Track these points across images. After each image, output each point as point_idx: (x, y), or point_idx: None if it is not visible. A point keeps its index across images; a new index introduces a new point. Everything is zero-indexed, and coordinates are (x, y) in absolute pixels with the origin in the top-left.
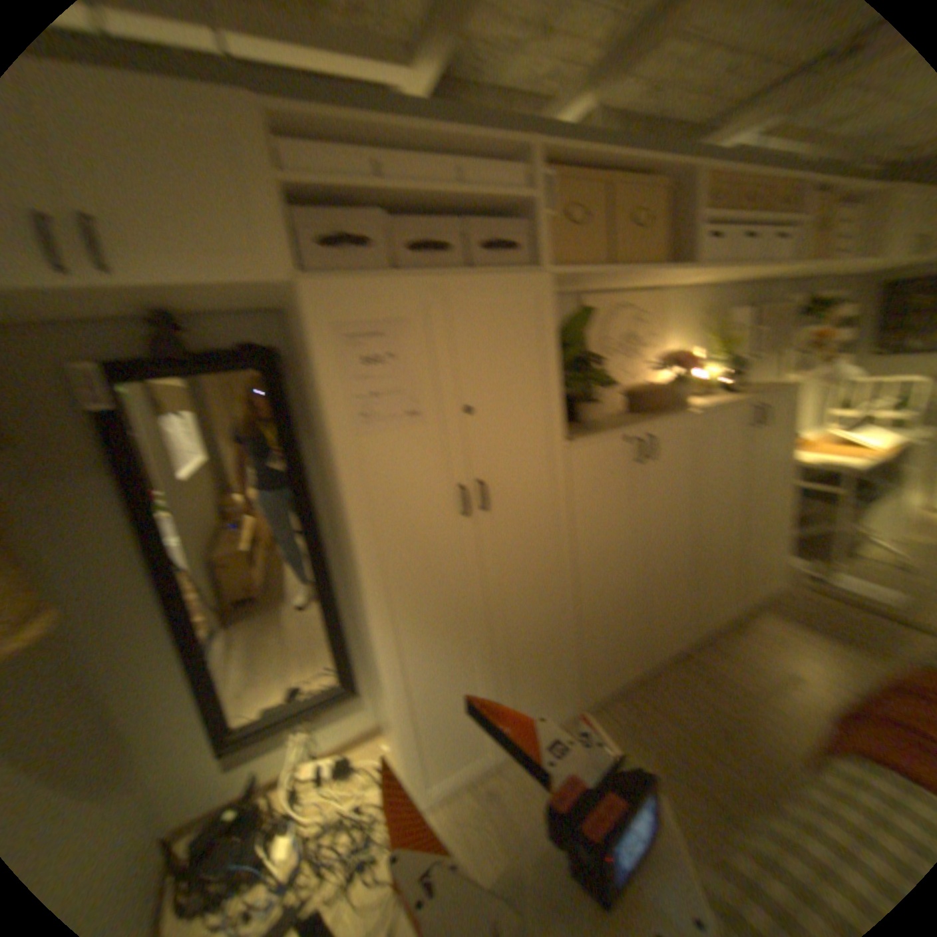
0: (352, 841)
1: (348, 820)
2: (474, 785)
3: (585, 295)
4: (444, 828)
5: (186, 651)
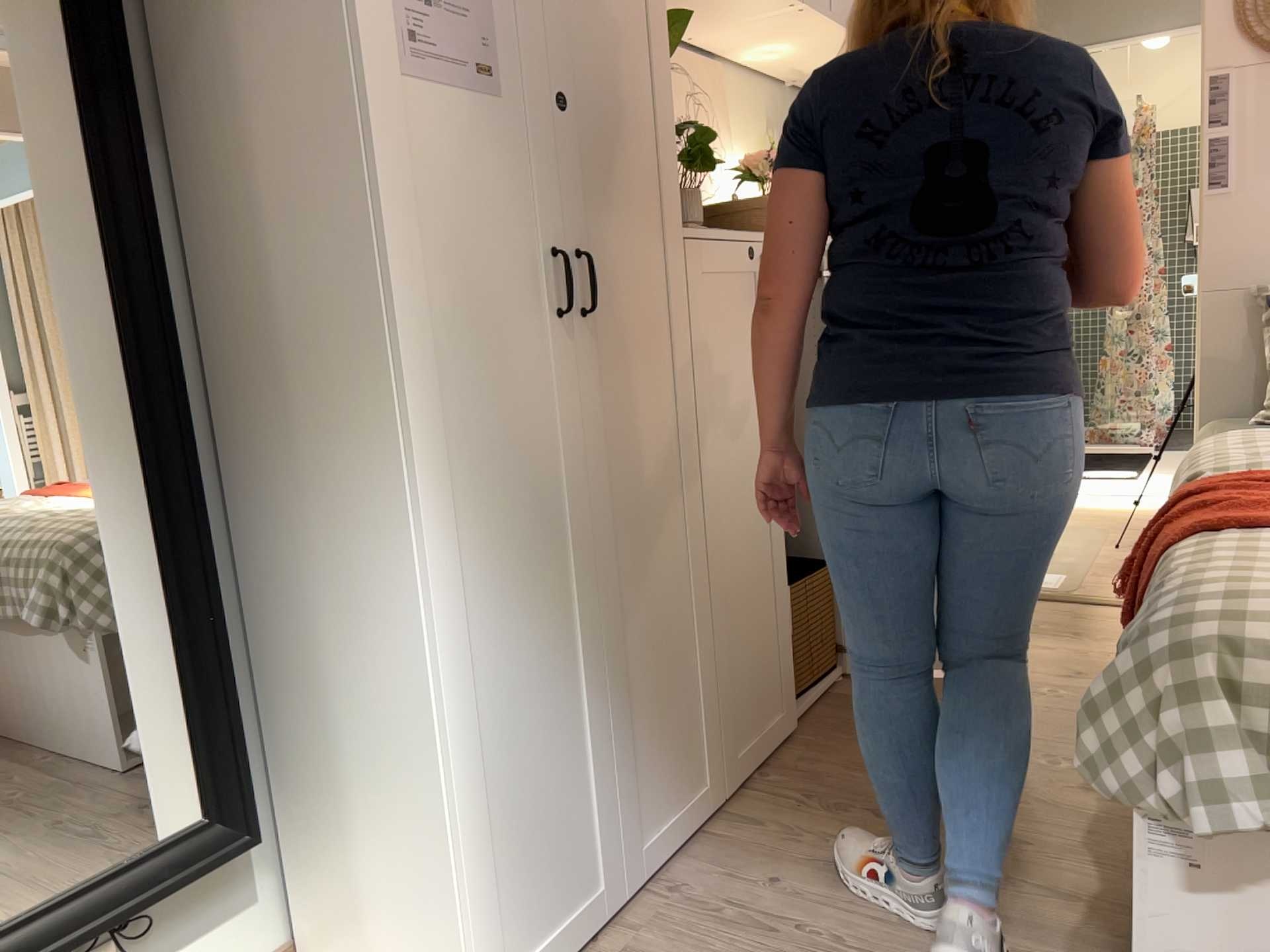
0: None
1: None
2: None
3: None
4: None
5: None
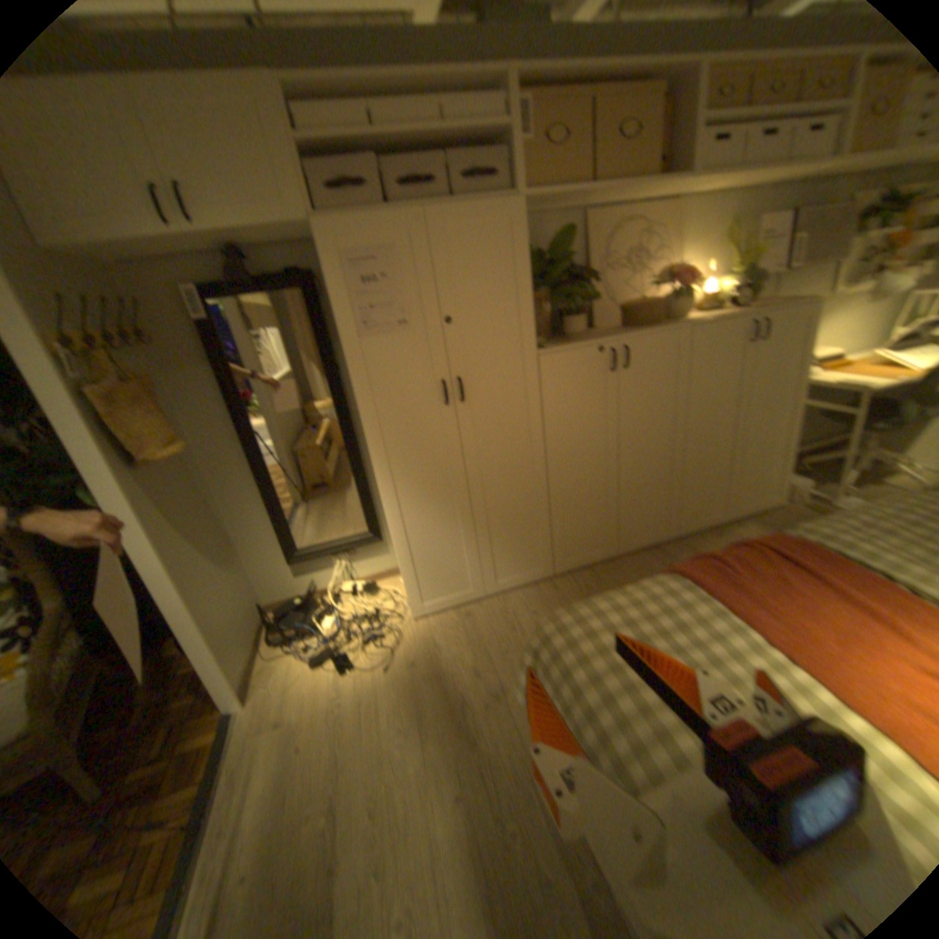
0: (370, 624)
1: (368, 613)
2: (459, 608)
3: (588, 210)
4: (432, 627)
5: (264, 491)
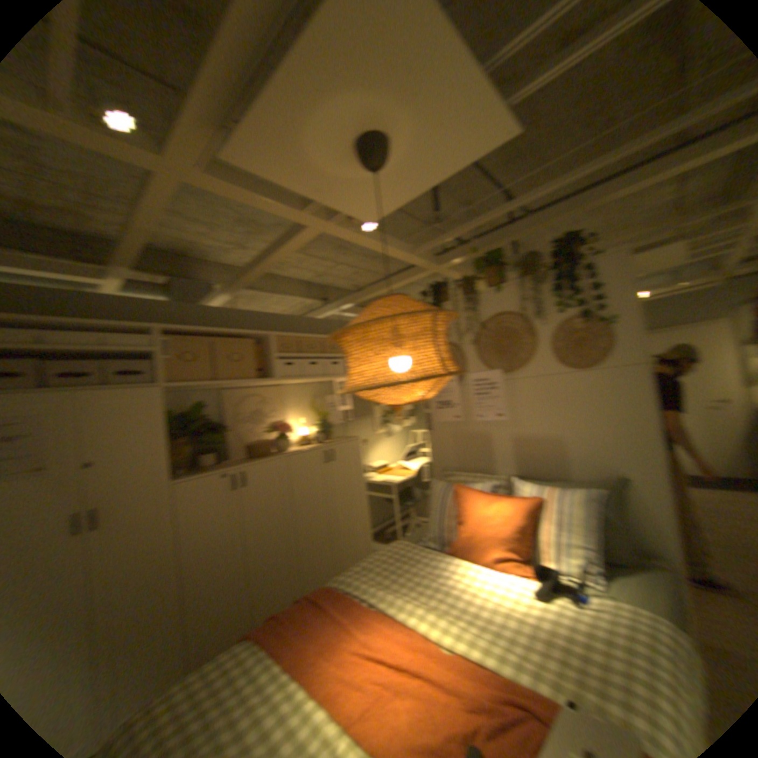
0: None
1: None
2: None
3: (217, 389)
4: None
5: None
